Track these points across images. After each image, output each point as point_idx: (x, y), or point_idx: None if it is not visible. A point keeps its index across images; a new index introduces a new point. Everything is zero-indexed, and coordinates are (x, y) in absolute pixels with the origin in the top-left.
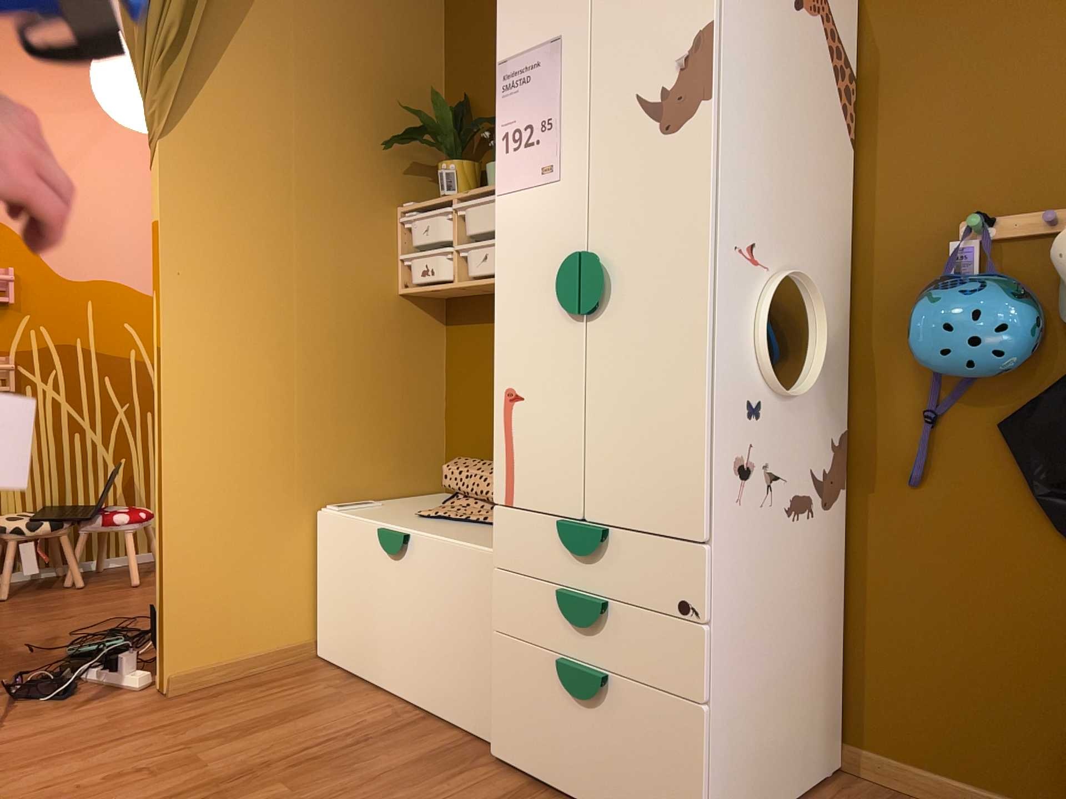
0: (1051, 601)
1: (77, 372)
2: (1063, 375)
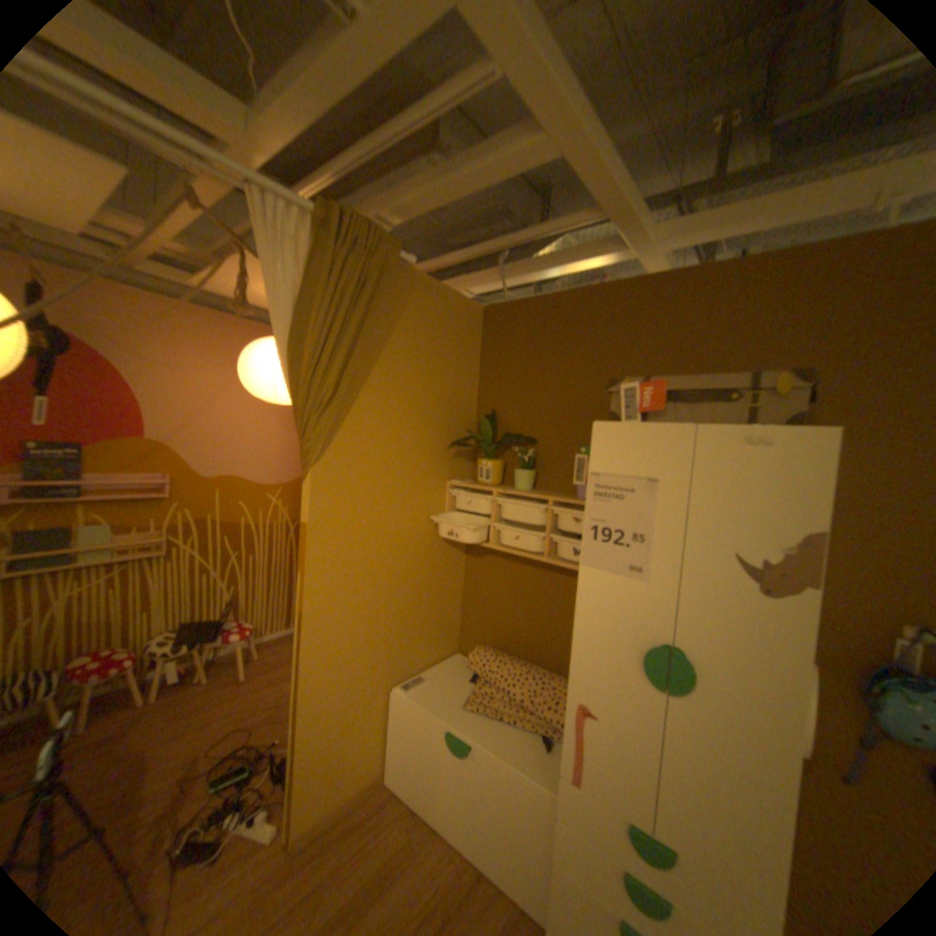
0: None
1: (207, 536)
2: None
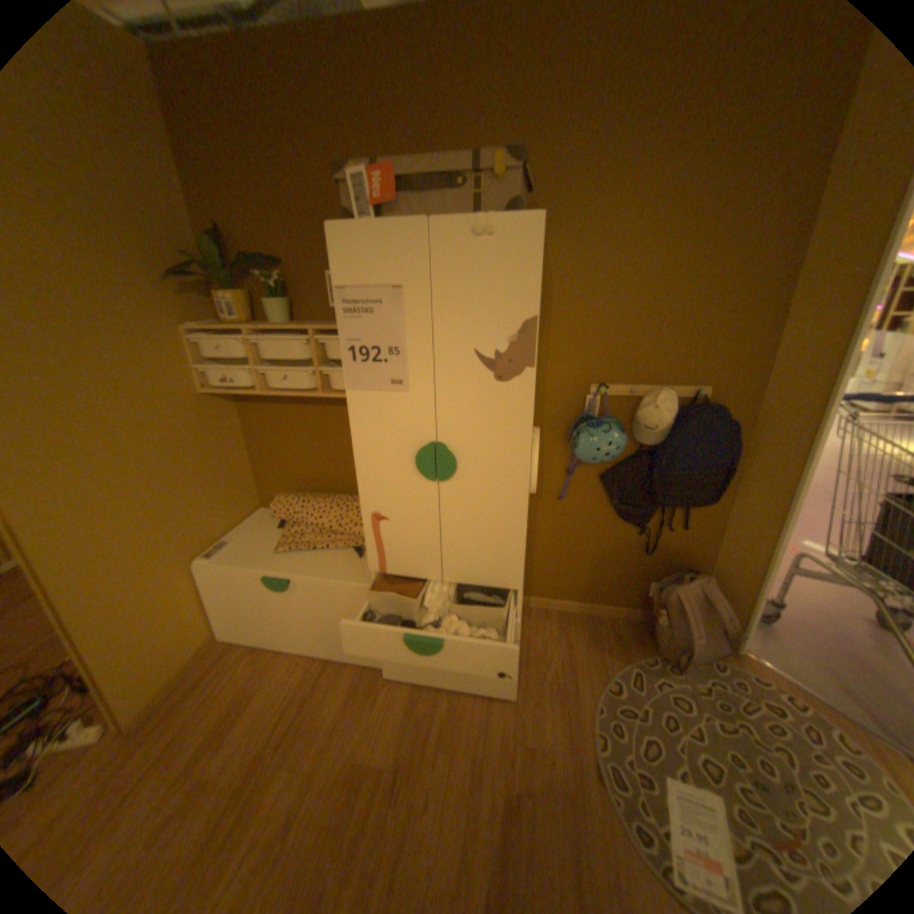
0: (610, 539)
1: None
2: (627, 456)
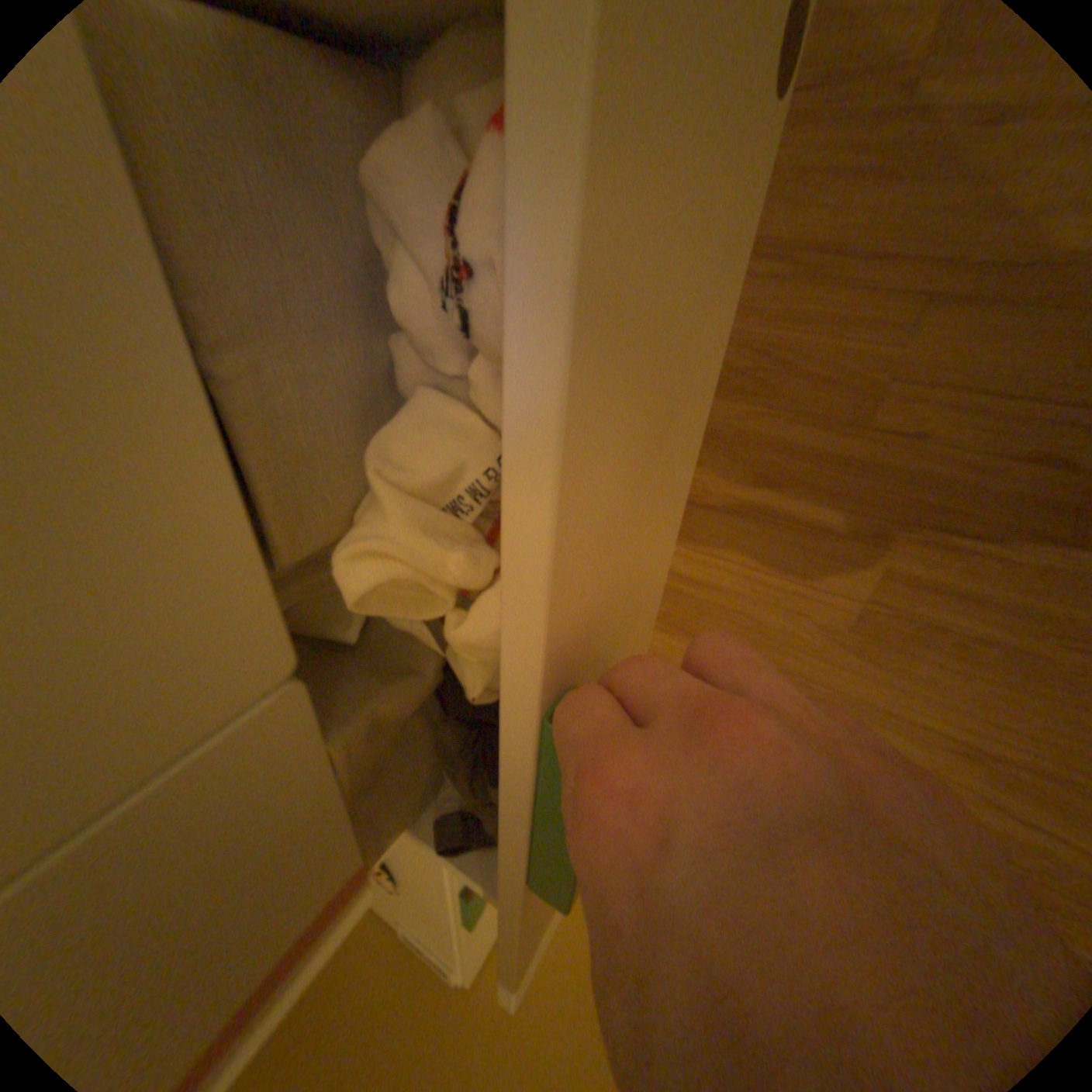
0: None
1: None
2: None
